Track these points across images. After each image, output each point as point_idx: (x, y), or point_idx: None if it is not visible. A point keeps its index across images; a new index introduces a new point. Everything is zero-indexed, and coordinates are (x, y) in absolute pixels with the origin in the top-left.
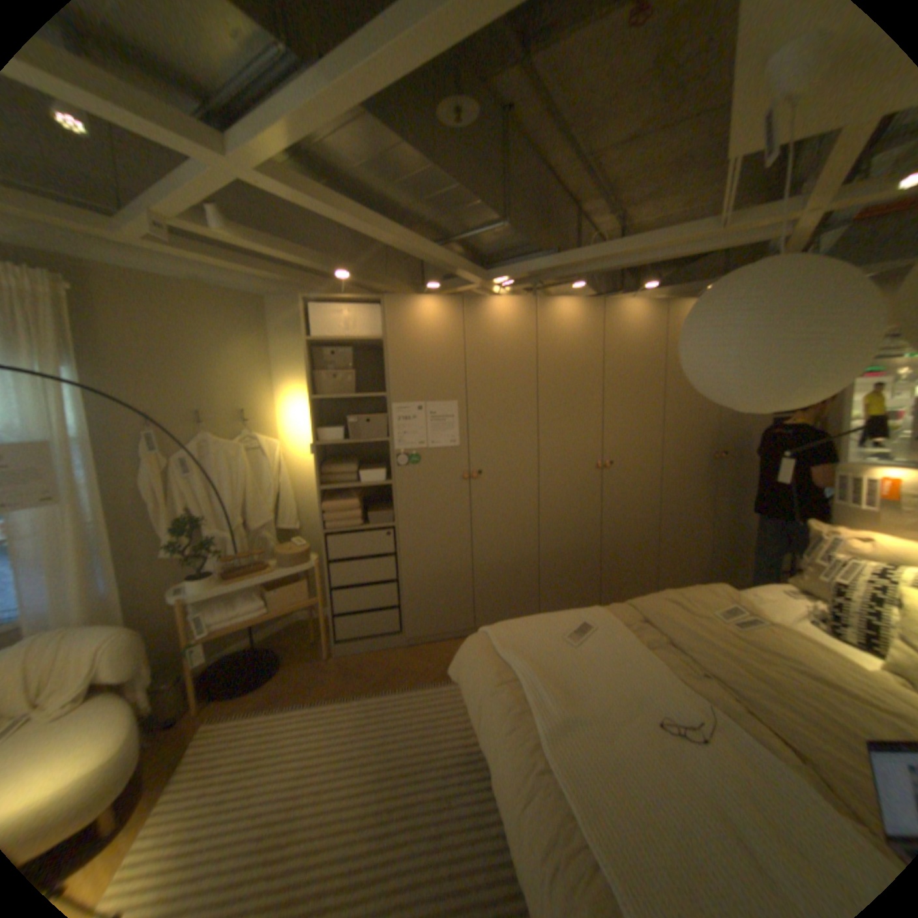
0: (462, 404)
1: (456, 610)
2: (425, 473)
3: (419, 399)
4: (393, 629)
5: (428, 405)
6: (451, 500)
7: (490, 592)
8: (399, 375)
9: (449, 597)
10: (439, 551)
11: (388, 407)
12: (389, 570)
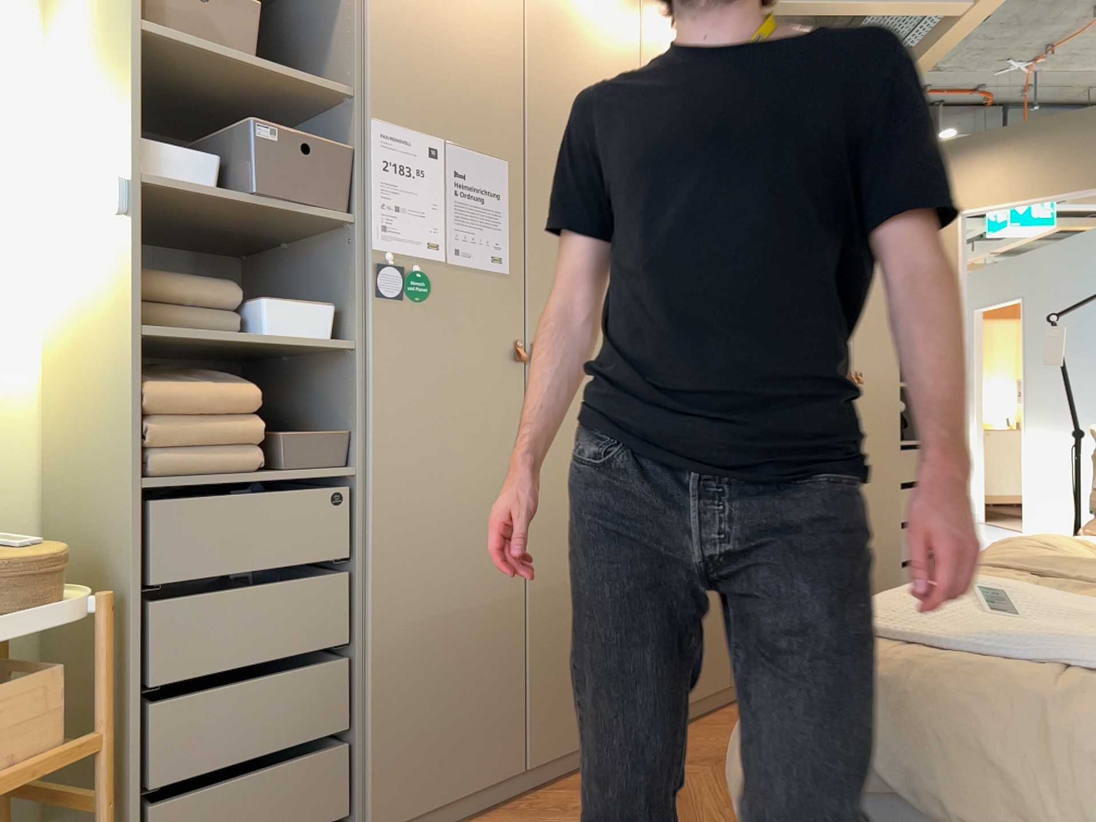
0: (517, 172)
1: (489, 726)
2: (435, 332)
3: (433, 130)
4: (328, 818)
5: (451, 152)
6: (488, 415)
7: (557, 666)
8: (391, 51)
9: (474, 691)
10: (458, 555)
11: (357, 130)
12: (328, 618)
